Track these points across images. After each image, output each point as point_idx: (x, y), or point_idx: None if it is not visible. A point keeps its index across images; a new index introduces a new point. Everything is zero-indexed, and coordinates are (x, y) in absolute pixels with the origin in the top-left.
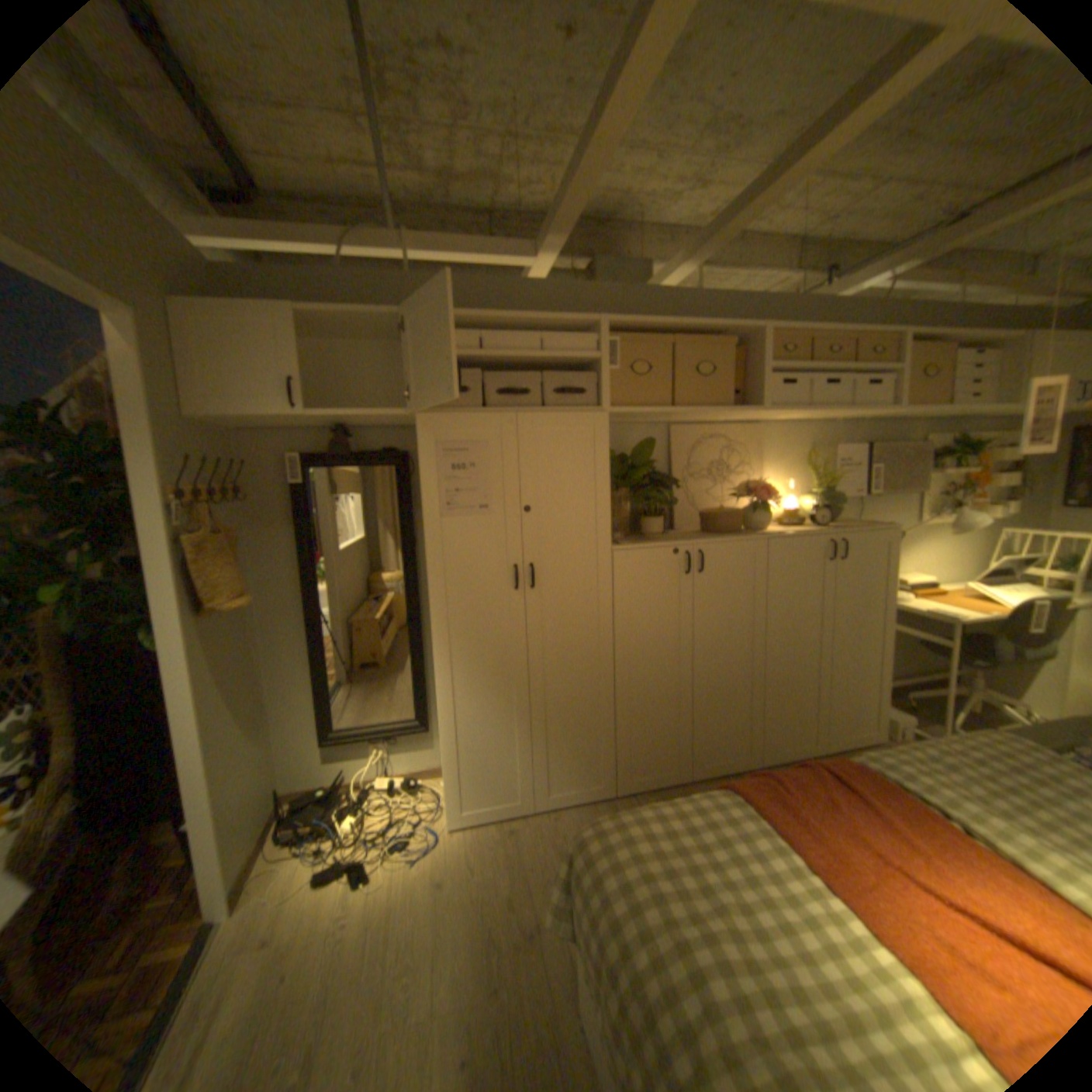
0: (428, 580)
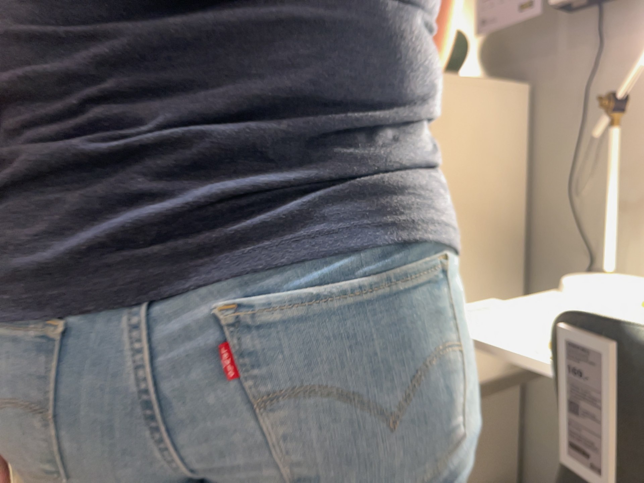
0: None
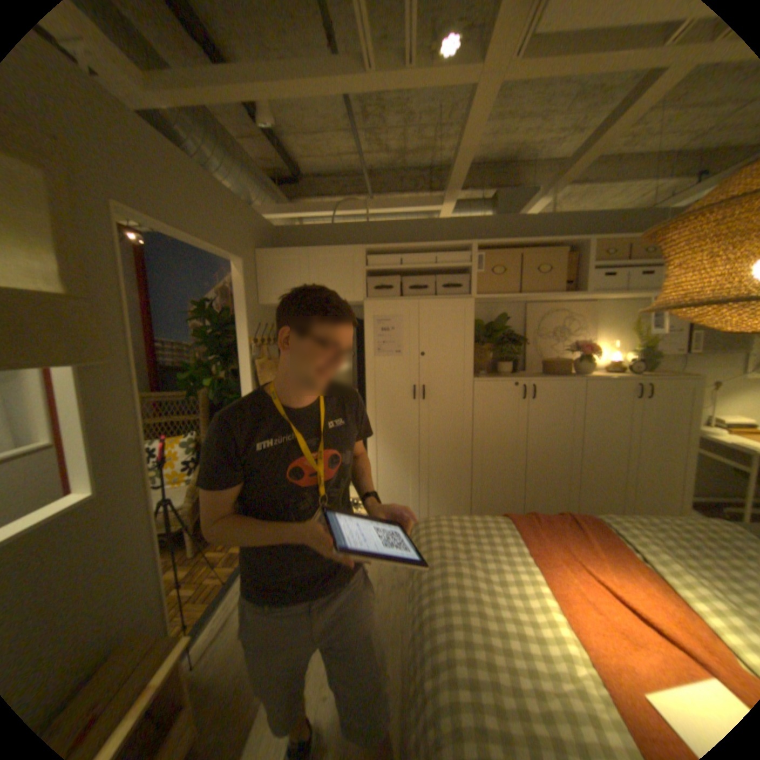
0: (367, 391)
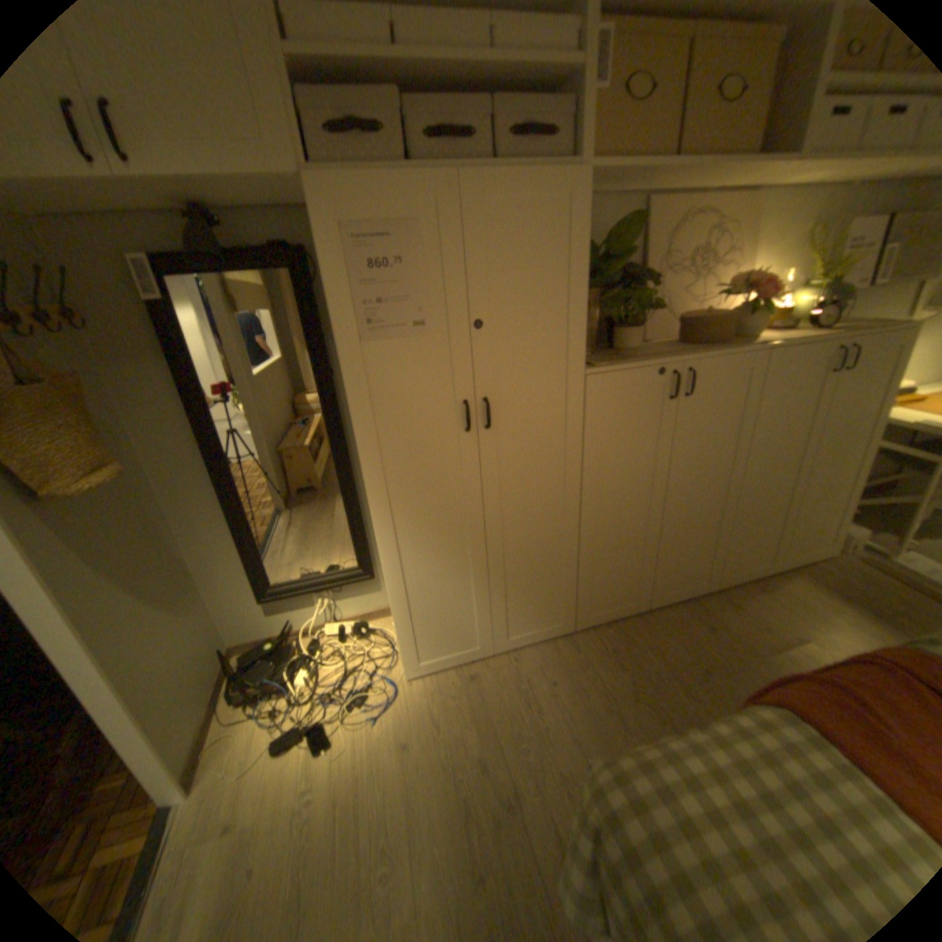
0: (356, 428)
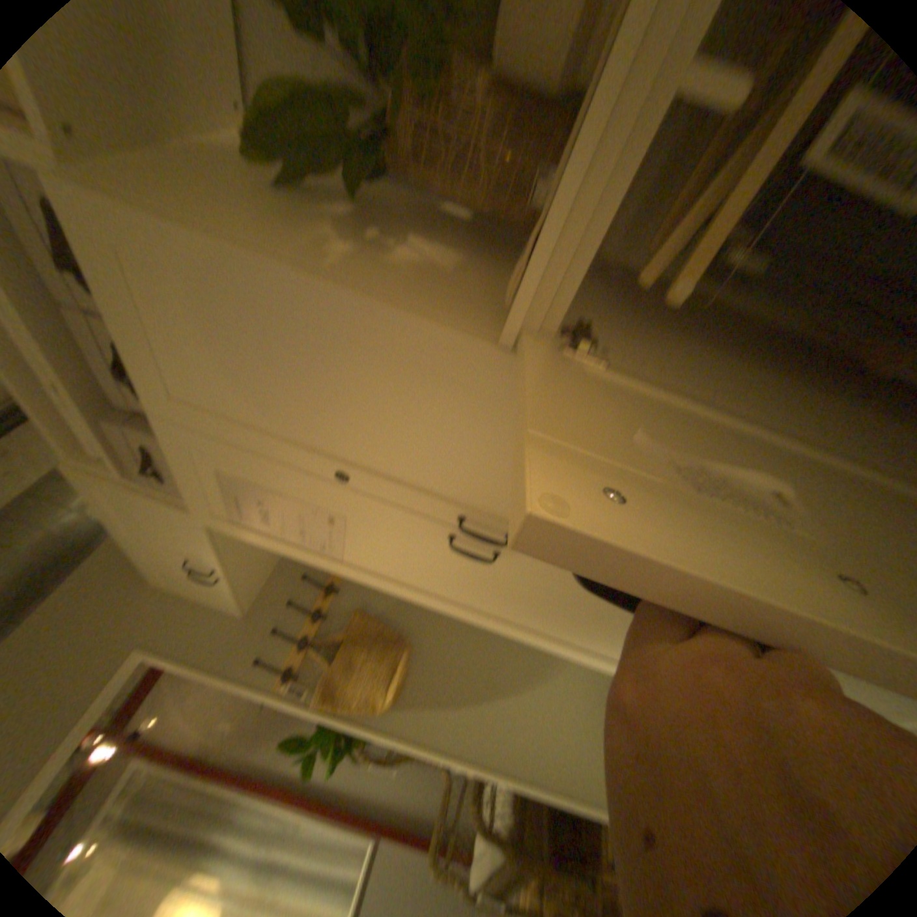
0: (430, 607)
